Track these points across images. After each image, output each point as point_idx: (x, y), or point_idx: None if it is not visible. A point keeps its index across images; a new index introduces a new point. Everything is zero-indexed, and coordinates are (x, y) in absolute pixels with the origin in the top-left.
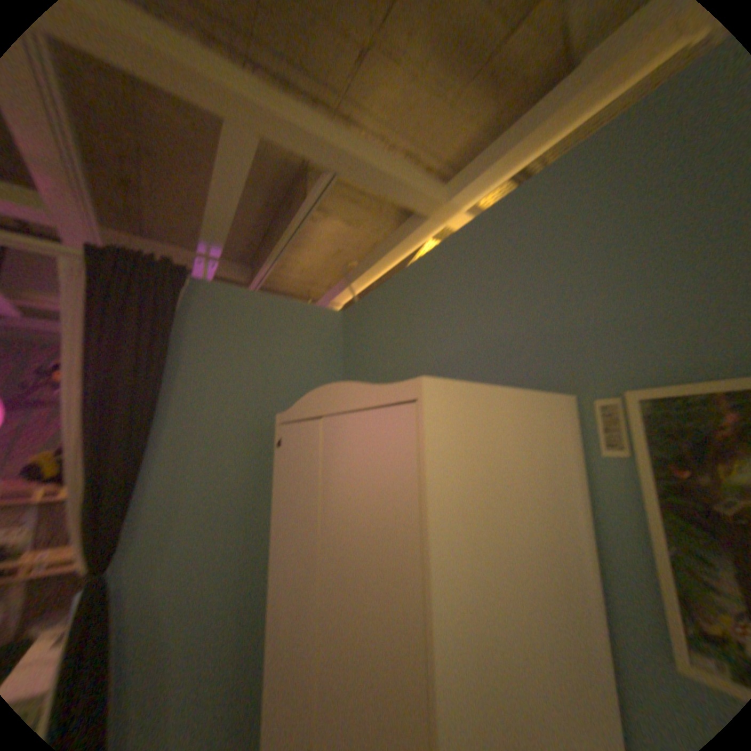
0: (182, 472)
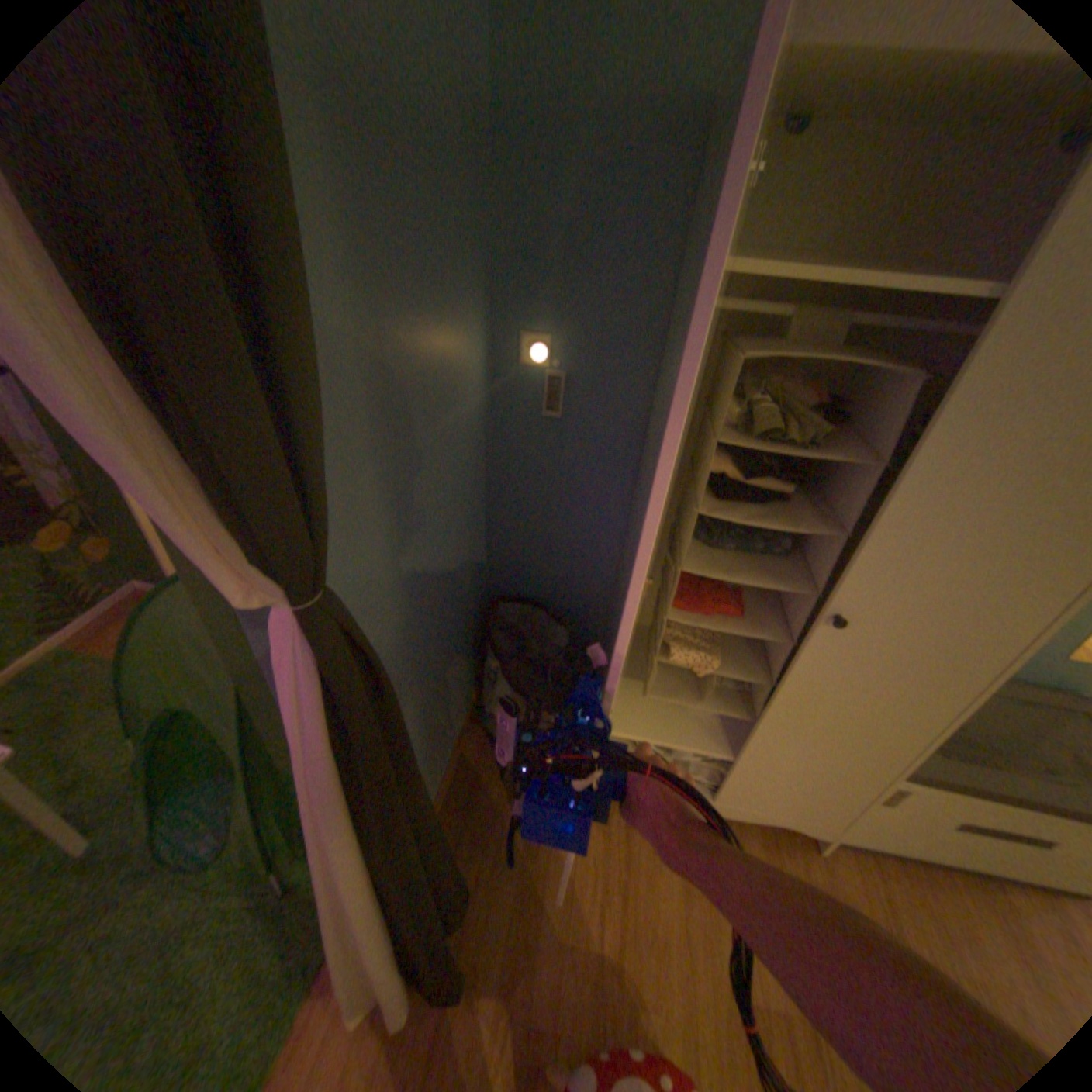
0: None
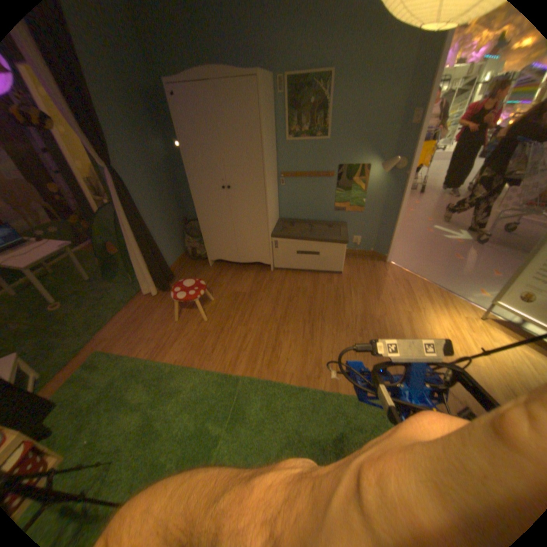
0: (102, 116)
